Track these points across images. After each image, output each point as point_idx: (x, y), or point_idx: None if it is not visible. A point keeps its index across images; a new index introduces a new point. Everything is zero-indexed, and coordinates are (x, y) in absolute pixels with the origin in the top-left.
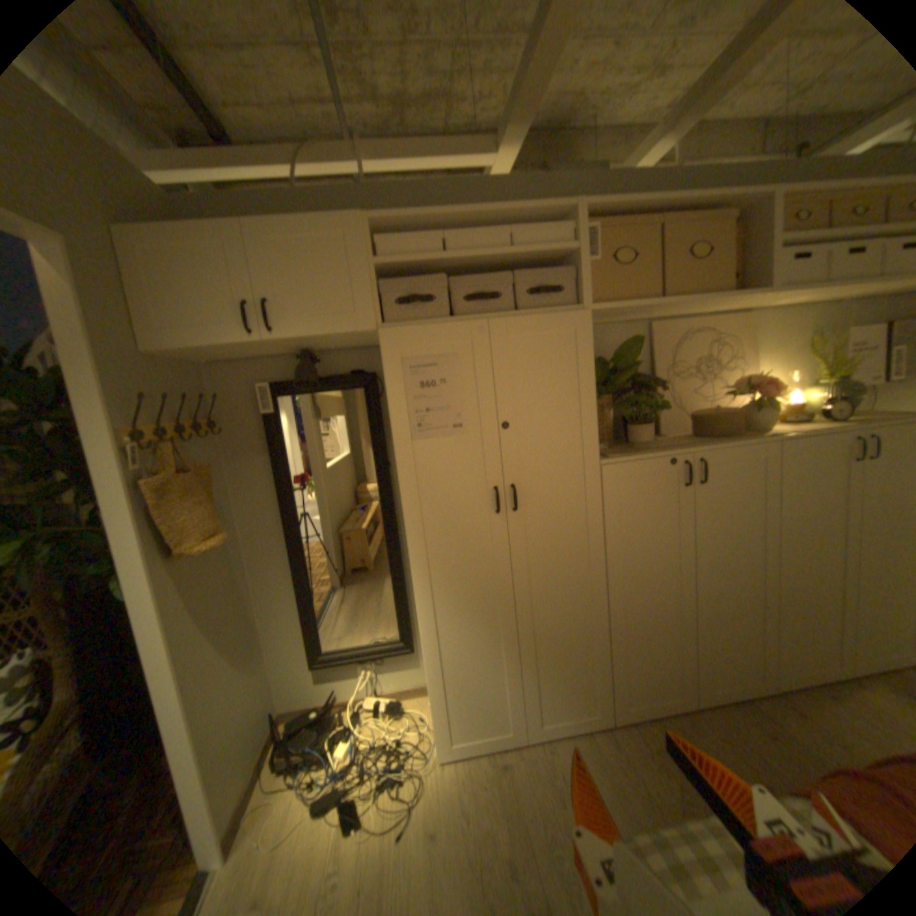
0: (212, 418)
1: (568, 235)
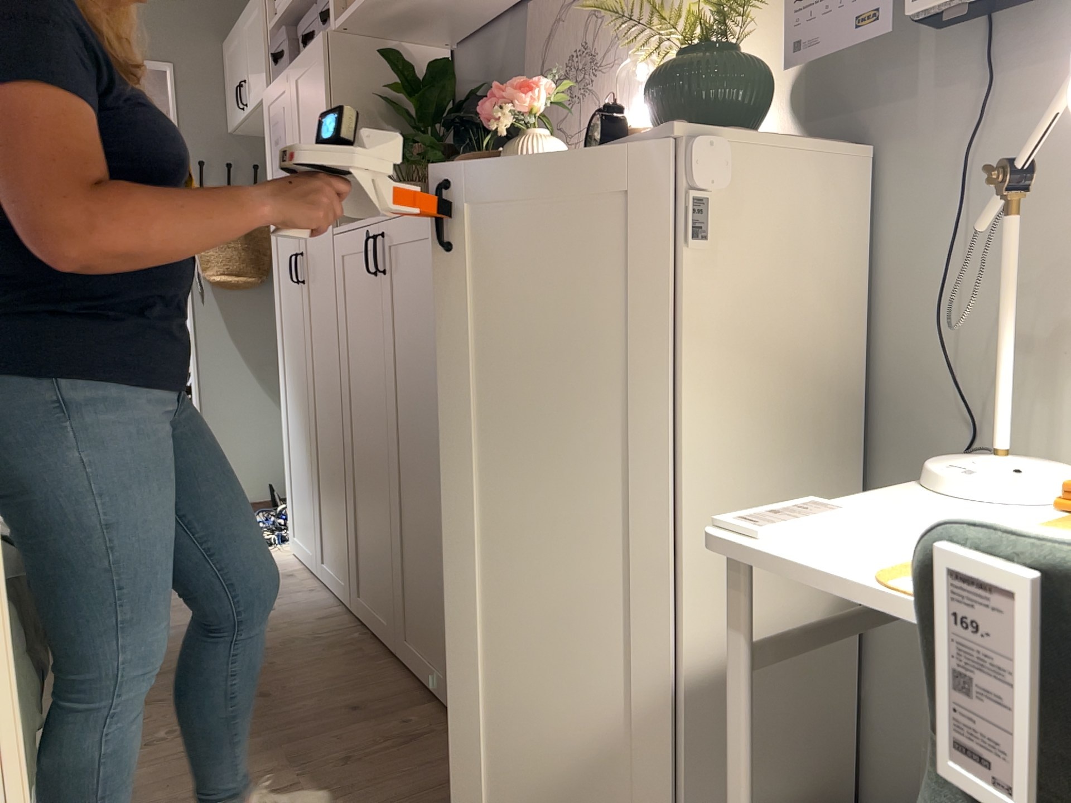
0: None
1: None
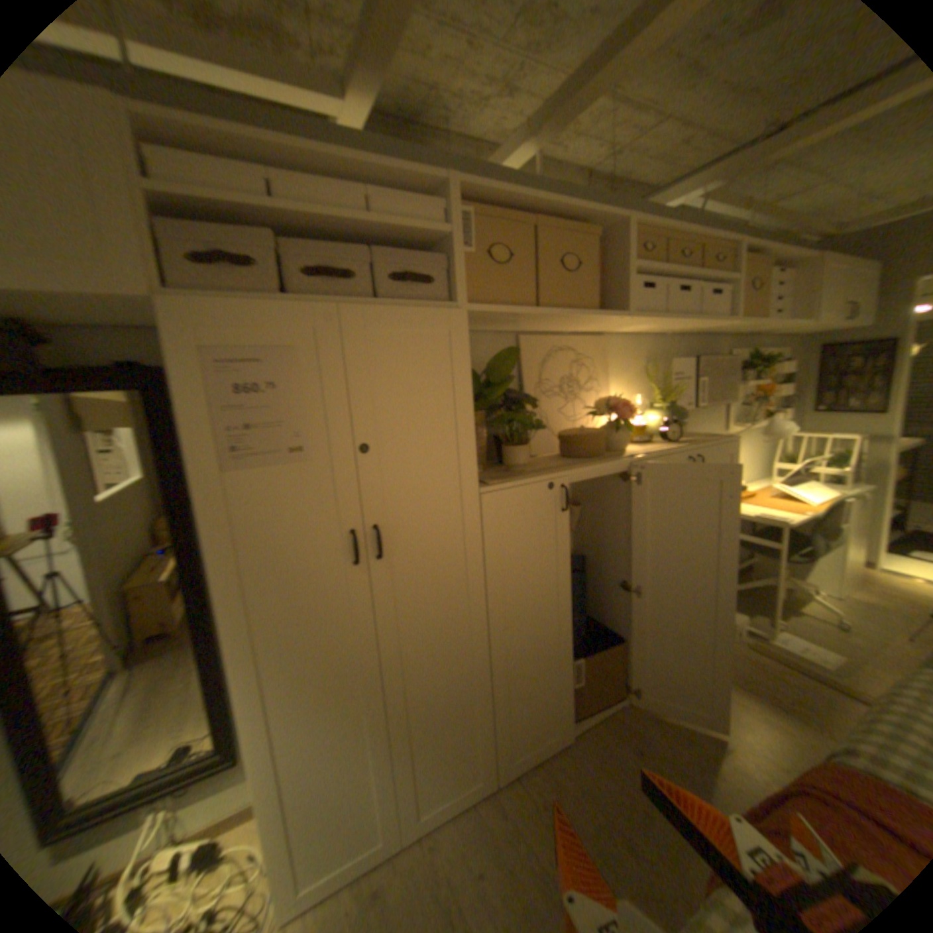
0: None
1: (440, 214)
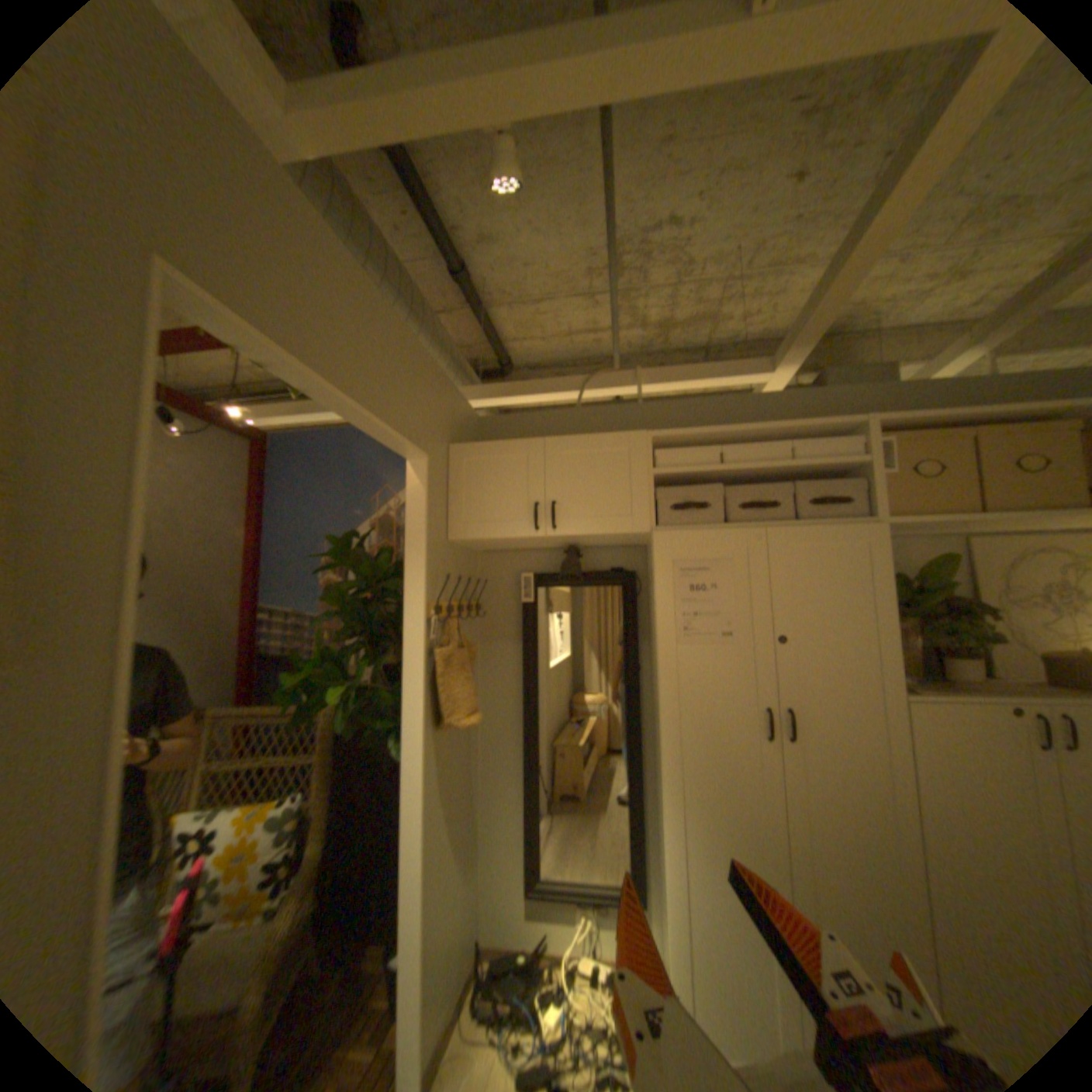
0: (477, 602)
1: (856, 449)
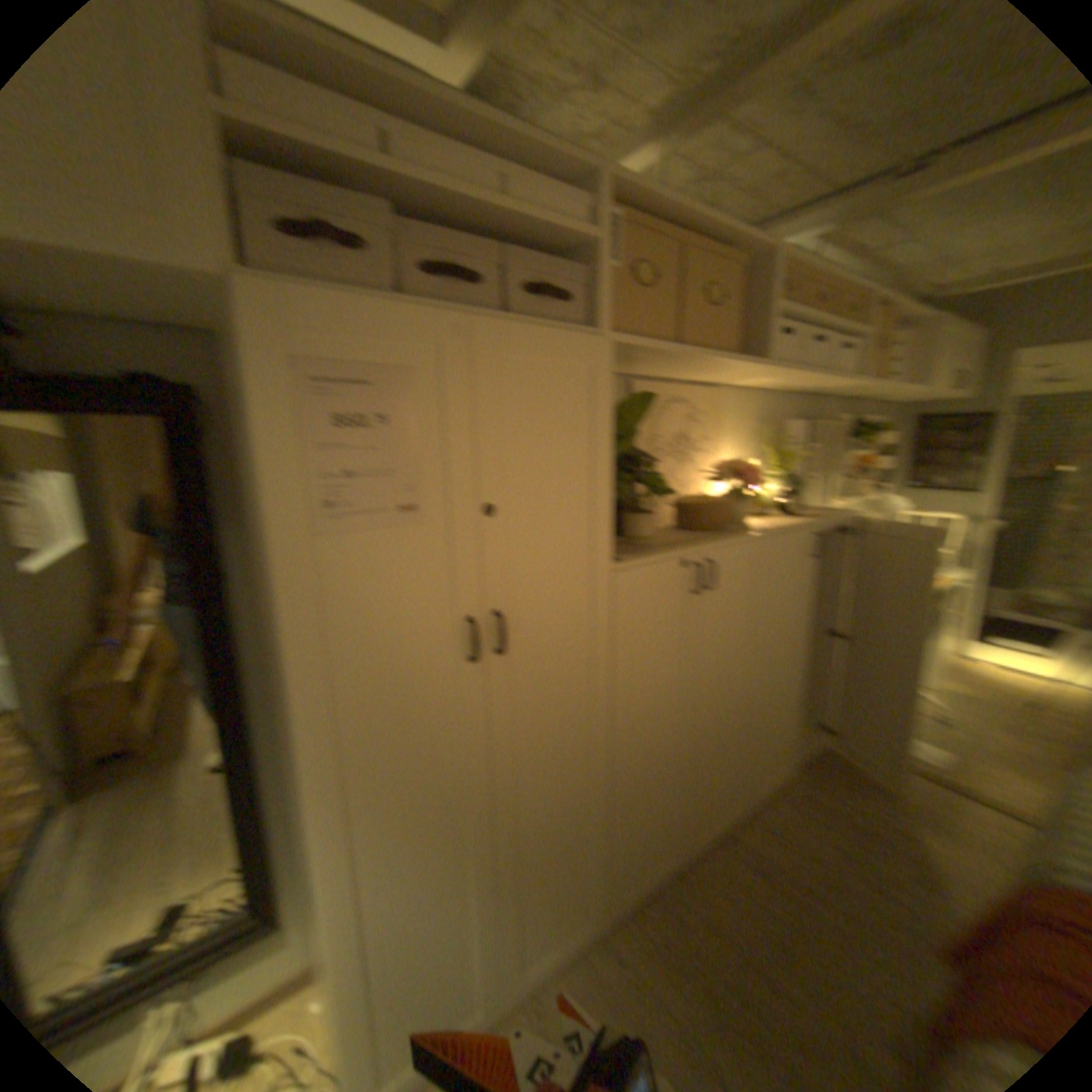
0: None
1: (586, 213)
